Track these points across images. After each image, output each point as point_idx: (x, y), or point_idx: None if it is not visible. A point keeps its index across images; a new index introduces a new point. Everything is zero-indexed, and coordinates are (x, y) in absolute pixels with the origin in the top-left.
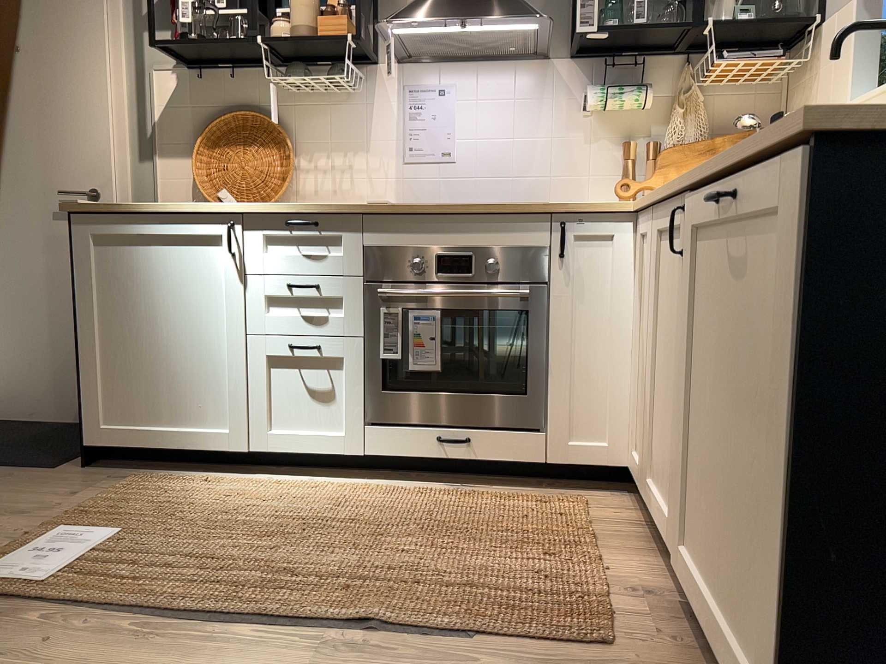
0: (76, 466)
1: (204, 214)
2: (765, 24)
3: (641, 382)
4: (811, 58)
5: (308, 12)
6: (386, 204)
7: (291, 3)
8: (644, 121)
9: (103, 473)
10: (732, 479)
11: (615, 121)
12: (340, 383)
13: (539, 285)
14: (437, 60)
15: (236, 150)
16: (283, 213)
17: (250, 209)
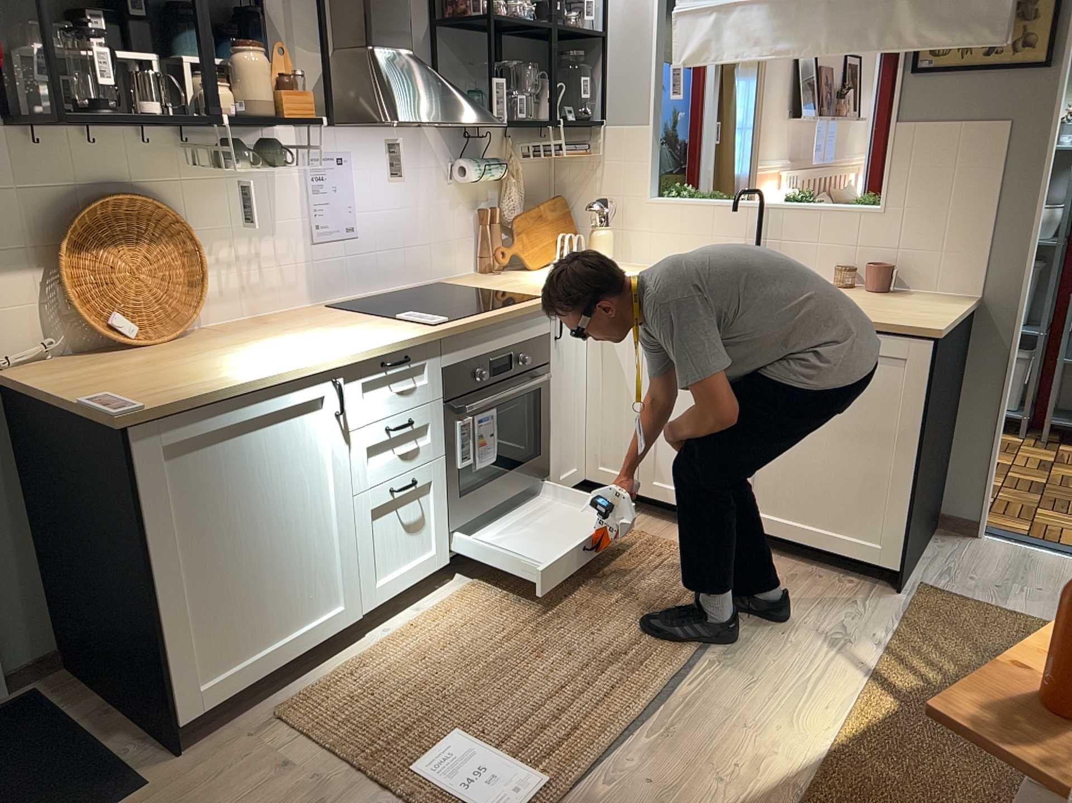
0: (162, 762)
1: (306, 377)
2: (581, 121)
3: (607, 418)
4: (596, 147)
5: (271, 82)
6: (456, 323)
7: (244, 67)
8: (485, 185)
9: (224, 740)
10: (821, 467)
11: (469, 187)
12: (429, 506)
13: (543, 364)
14: (334, 124)
15: (121, 252)
16: (381, 354)
17: (353, 359)
